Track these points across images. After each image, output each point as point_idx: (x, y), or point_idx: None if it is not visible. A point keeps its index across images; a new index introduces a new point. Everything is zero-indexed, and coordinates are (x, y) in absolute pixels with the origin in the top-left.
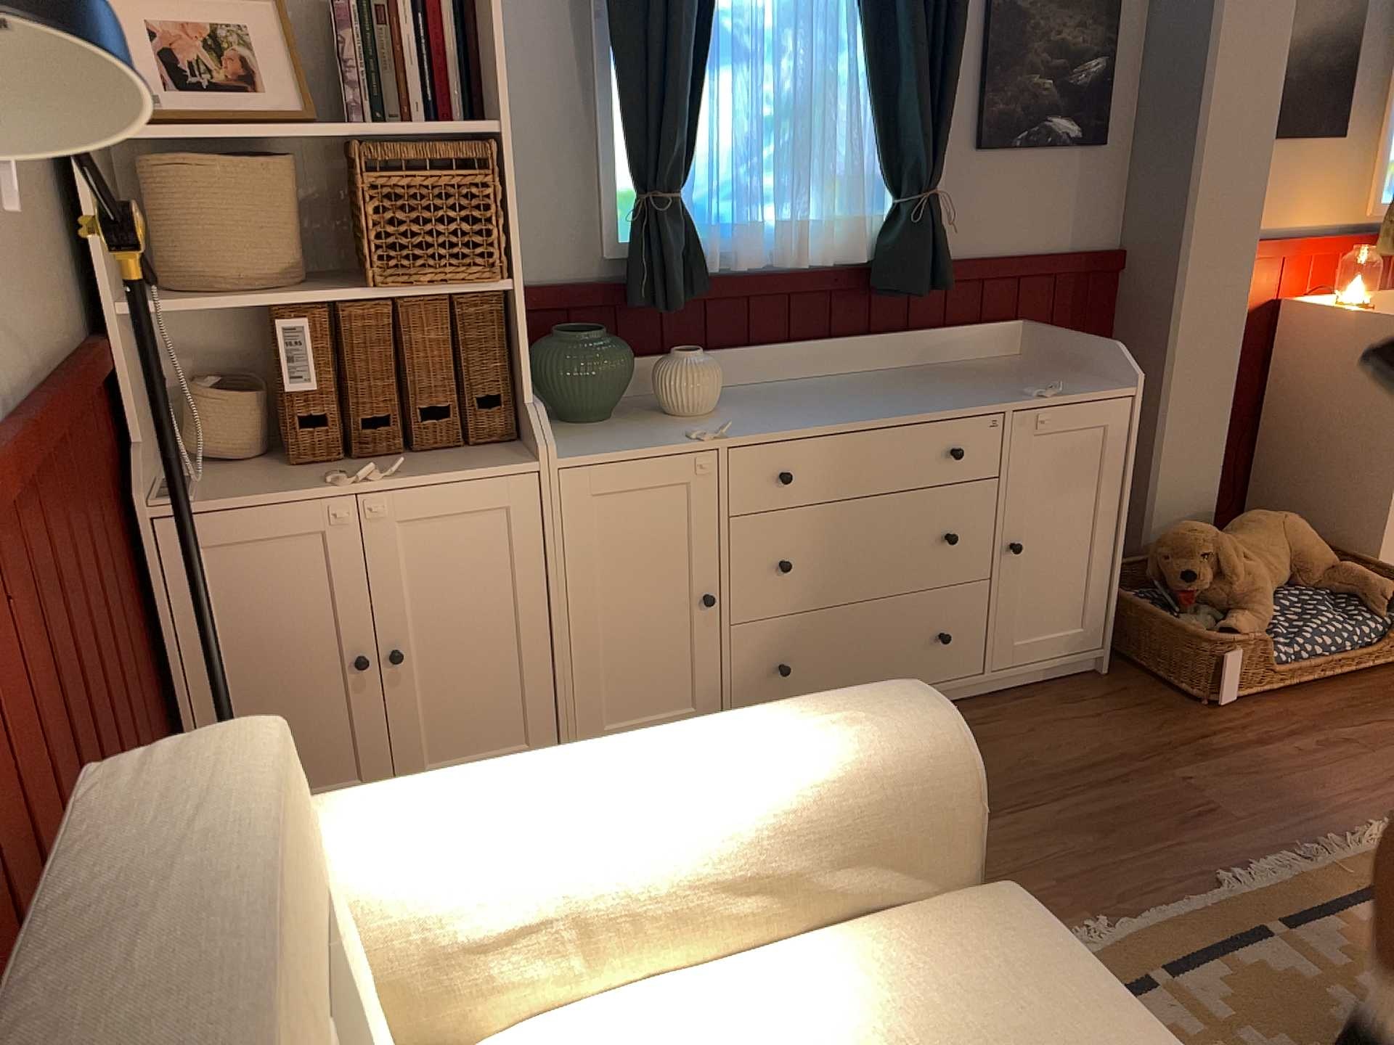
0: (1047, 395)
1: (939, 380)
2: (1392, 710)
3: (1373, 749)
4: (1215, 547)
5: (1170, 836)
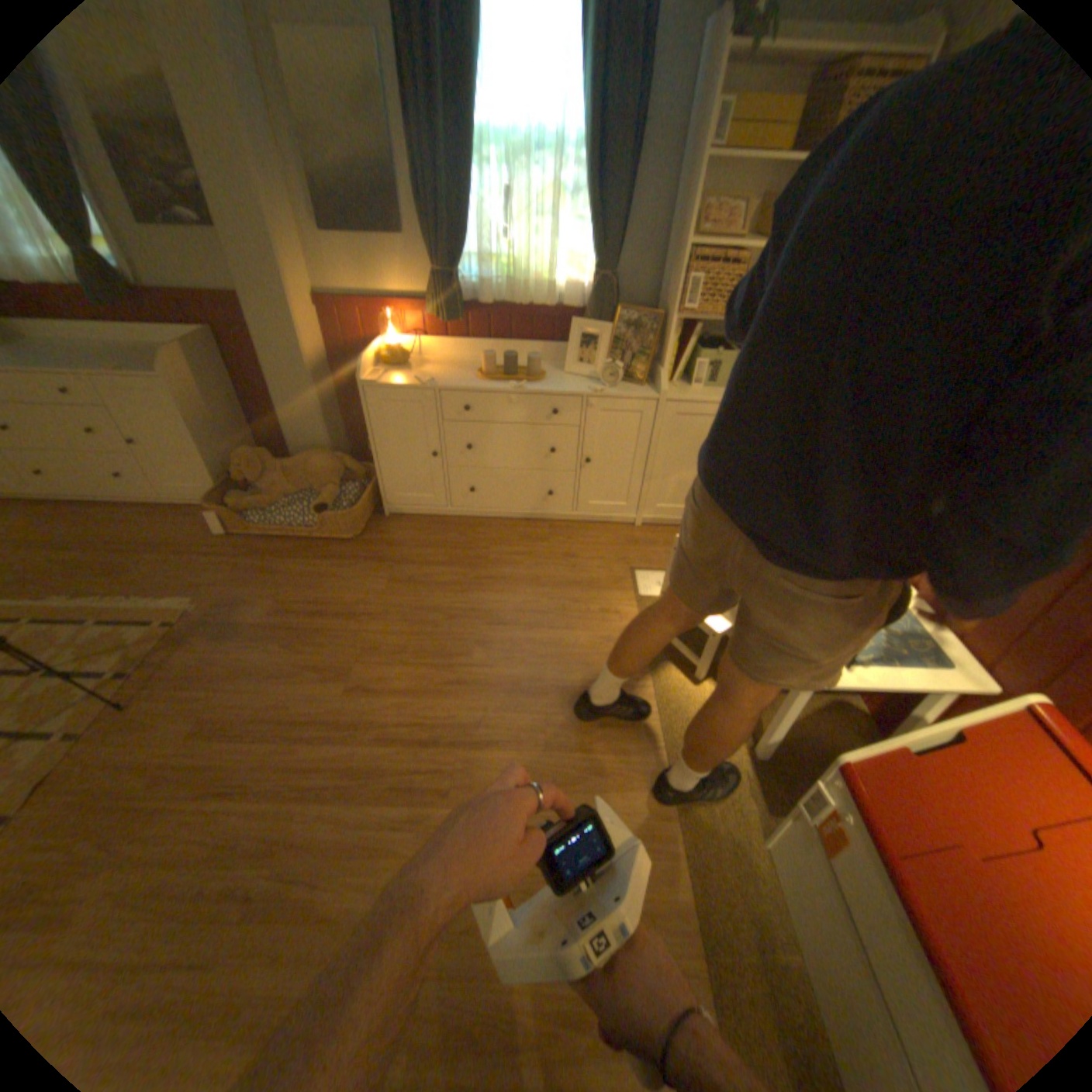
0: (111, 370)
1: (125, 353)
2: (288, 559)
3: (237, 572)
4: (245, 463)
5: (86, 579)
